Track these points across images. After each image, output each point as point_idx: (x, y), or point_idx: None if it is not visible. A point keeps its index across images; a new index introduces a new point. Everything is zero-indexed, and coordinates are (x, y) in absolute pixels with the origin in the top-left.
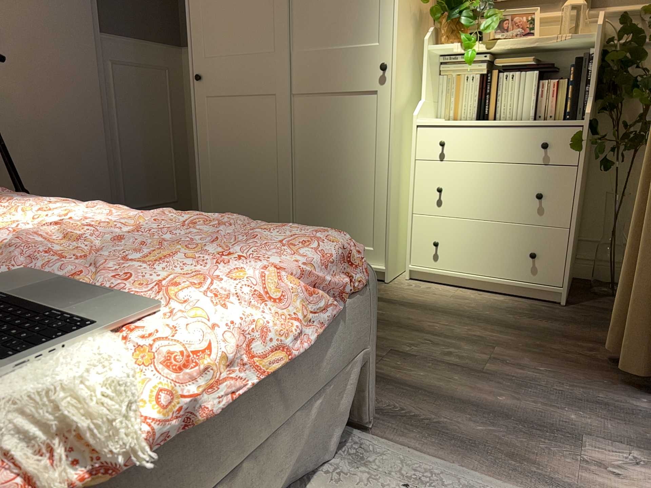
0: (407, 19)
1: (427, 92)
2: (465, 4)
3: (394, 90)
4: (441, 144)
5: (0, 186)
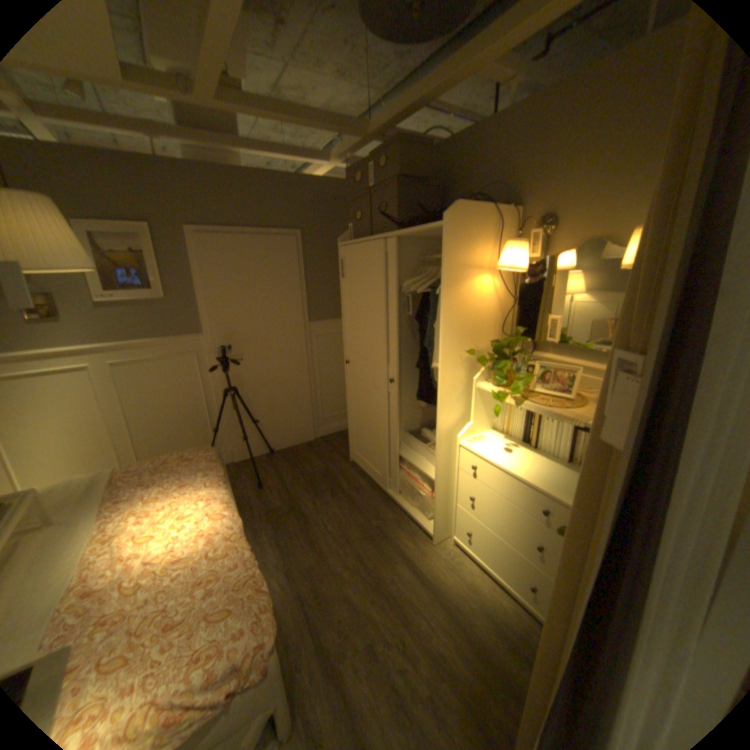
0: (456, 366)
1: (477, 415)
2: (509, 356)
3: (439, 420)
4: (472, 468)
5: (247, 416)
